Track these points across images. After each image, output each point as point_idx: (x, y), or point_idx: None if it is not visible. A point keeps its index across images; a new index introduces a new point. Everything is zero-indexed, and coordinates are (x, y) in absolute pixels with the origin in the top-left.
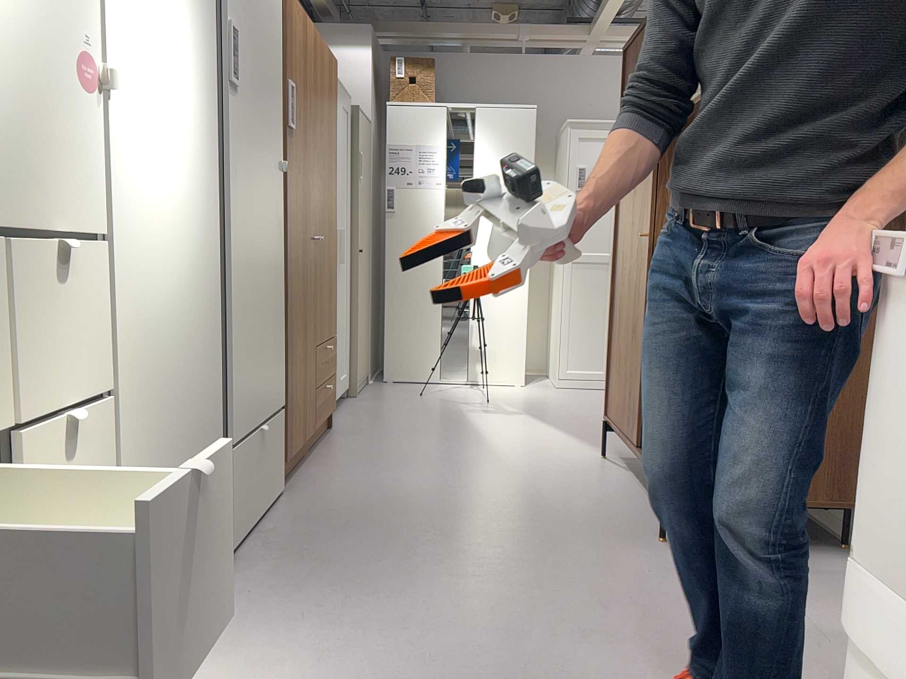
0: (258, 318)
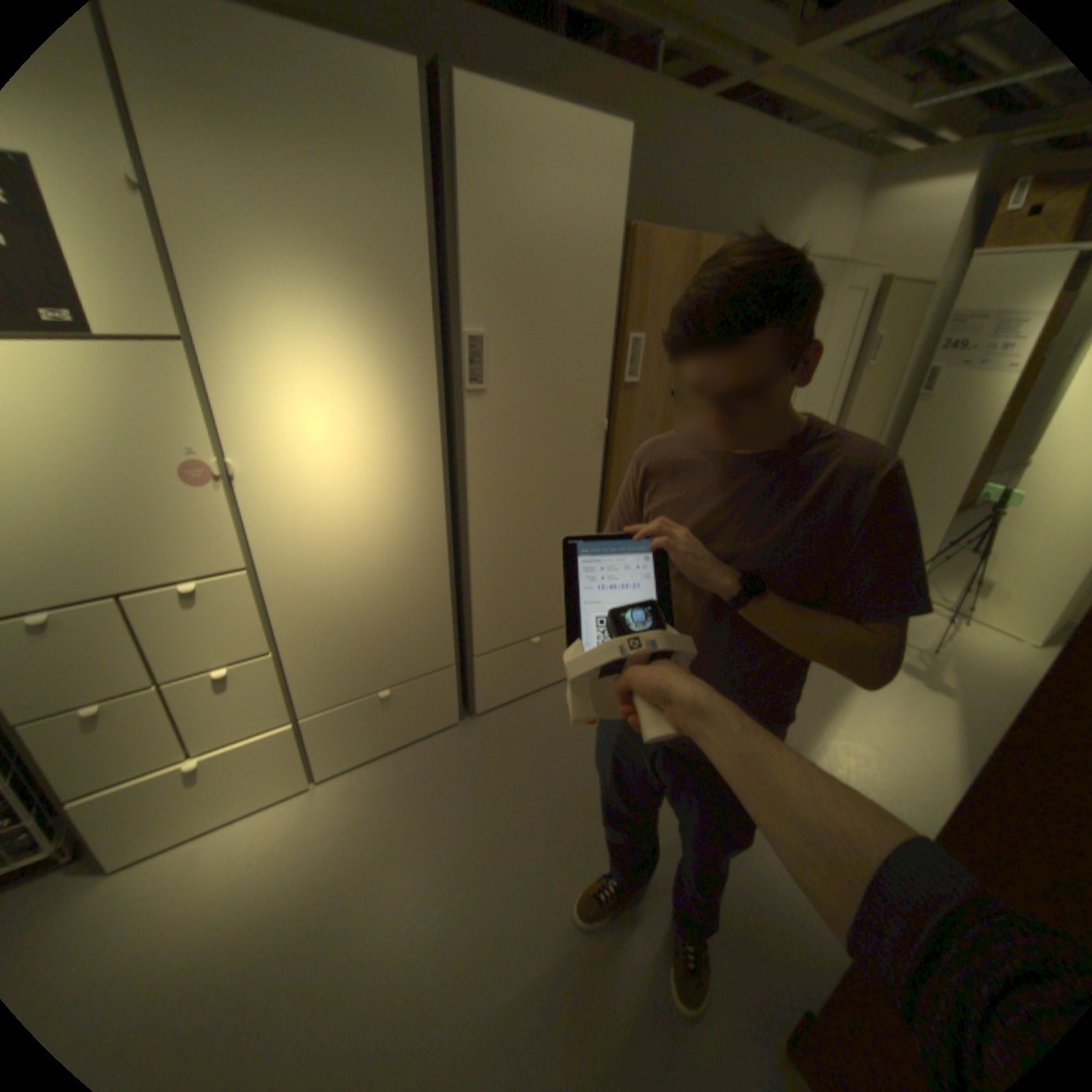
0: (535, 565)
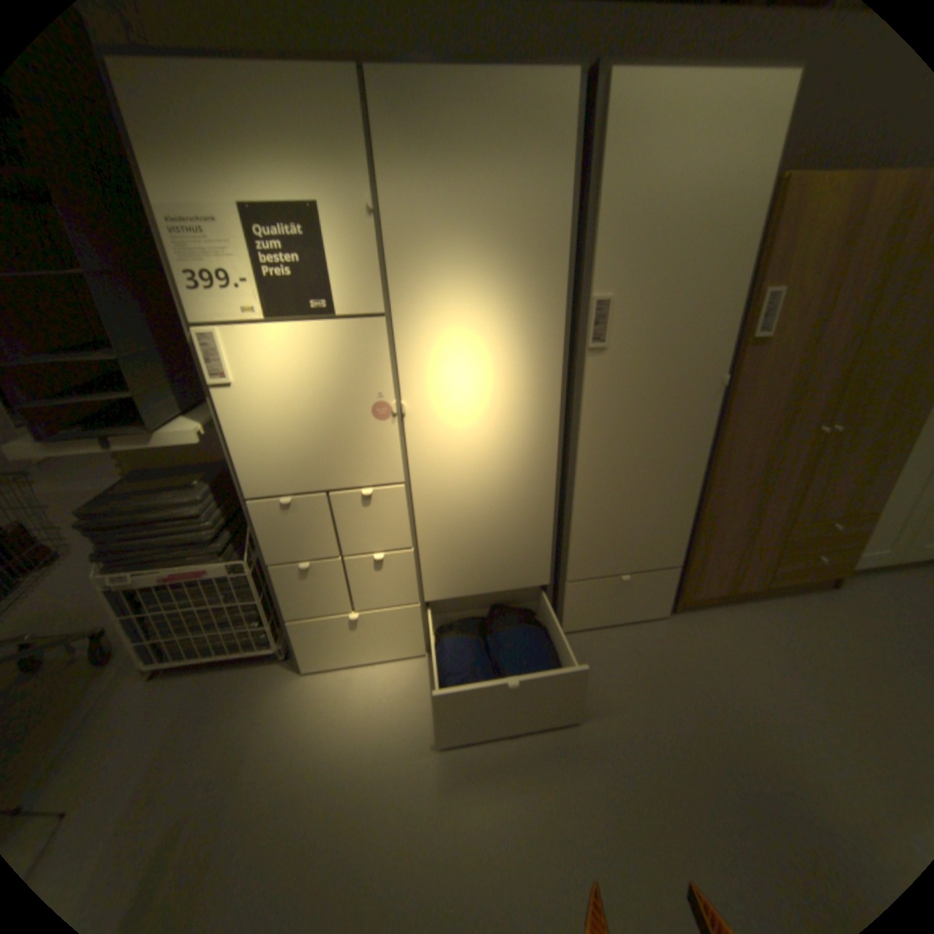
0: (634, 509)
